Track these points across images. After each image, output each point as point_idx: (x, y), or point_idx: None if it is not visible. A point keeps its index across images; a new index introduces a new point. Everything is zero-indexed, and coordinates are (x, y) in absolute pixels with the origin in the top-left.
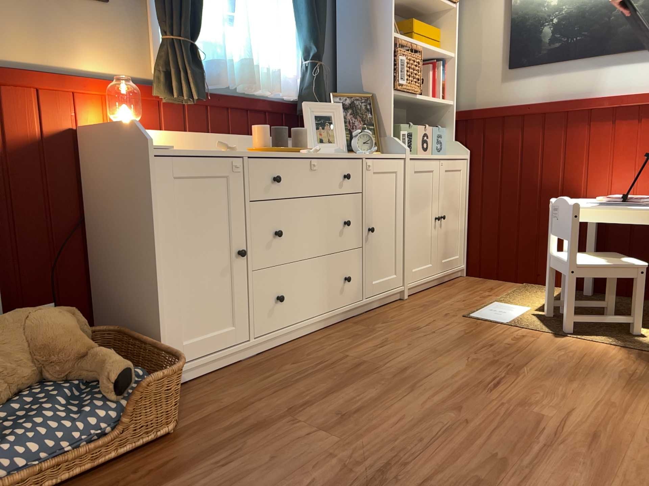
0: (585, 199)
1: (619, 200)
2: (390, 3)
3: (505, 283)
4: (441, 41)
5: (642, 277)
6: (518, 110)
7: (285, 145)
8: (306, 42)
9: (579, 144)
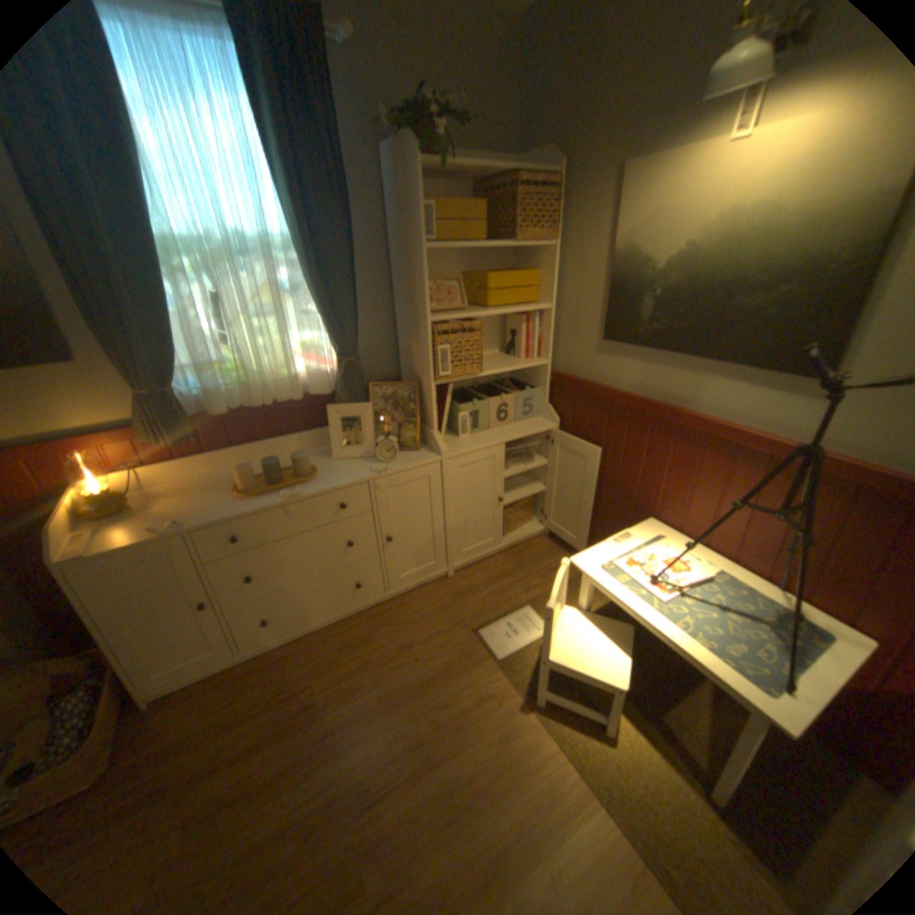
0: (656, 523)
1: (651, 578)
2: (423, 281)
3: None
4: (541, 283)
5: (622, 698)
6: (607, 394)
7: (276, 477)
8: (328, 335)
9: (663, 458)
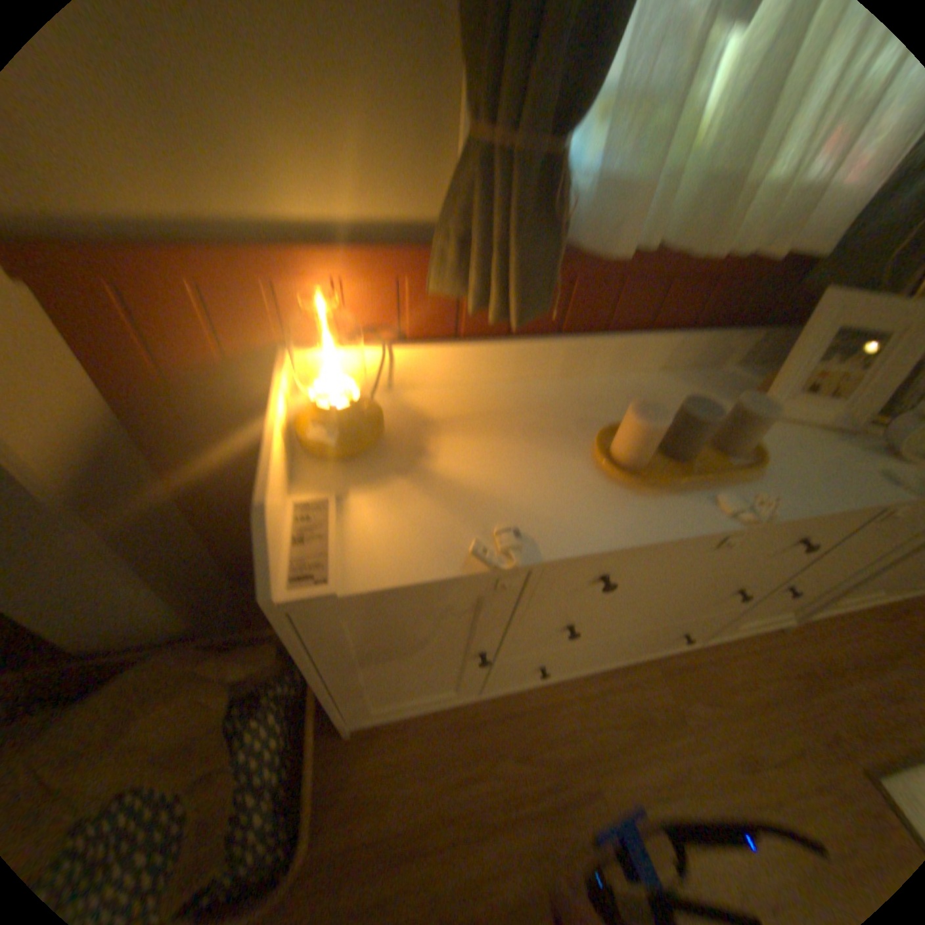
0: None
1: None
2: None
3: None
4: None
5: None
6: None
7: (700, 447)
8: None
9: None
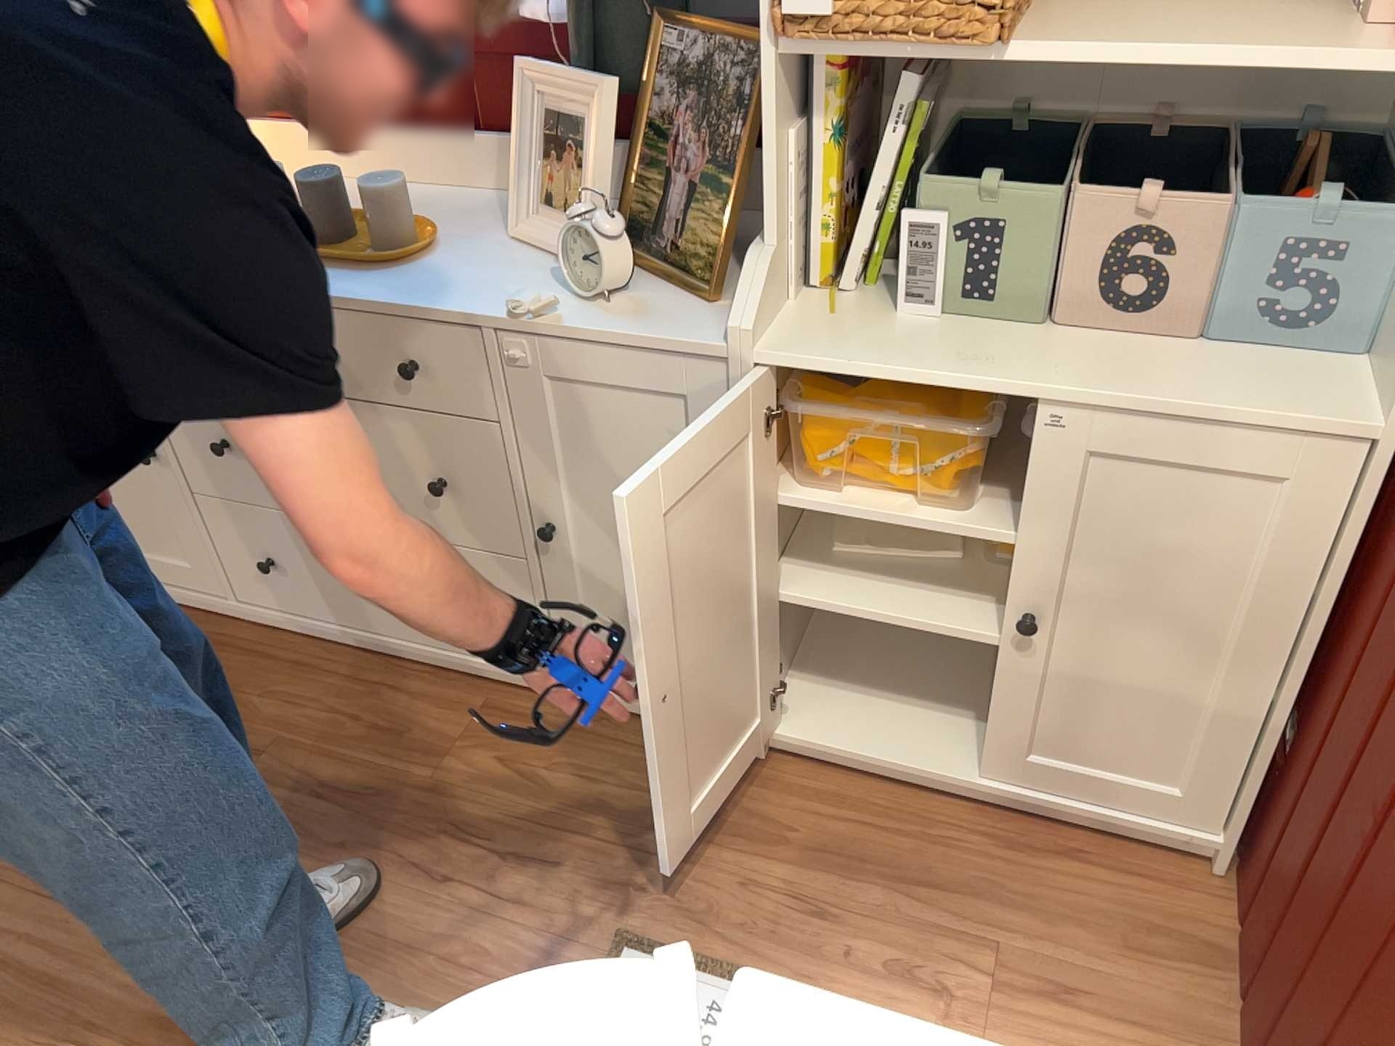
0: None
1: None
2: None
3: (1196, 1031)
4: None
5: None
6: None
7: (333, 234)
8: None
9: None
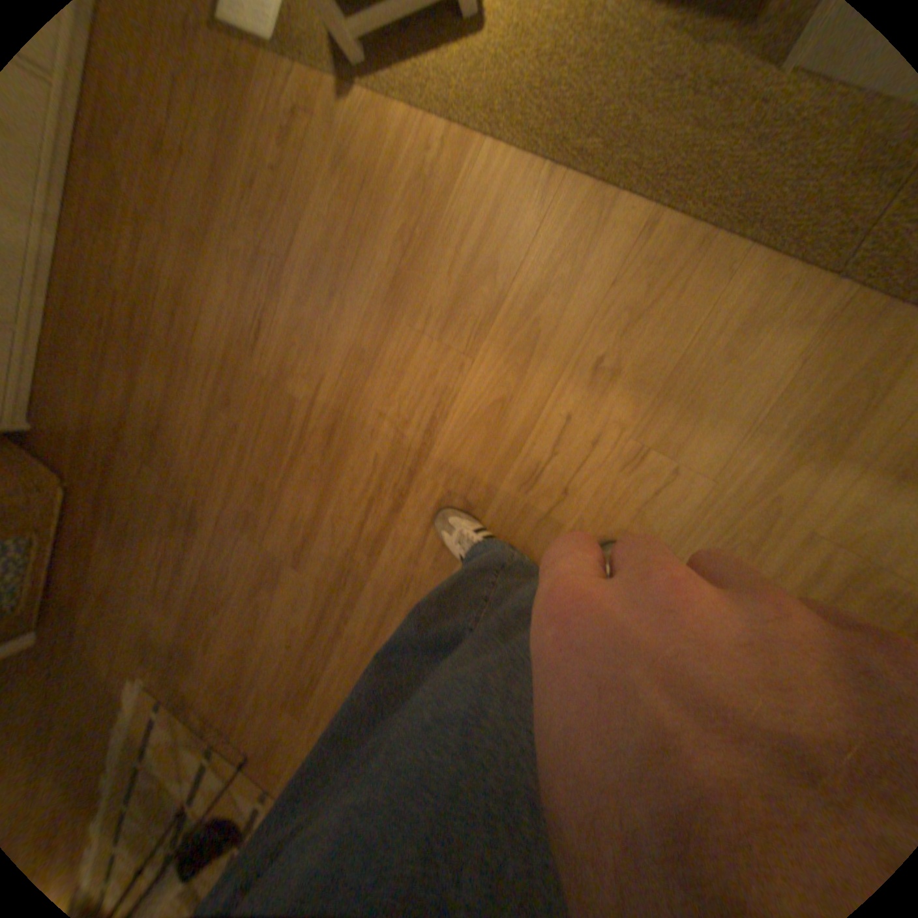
0: None
1: None
2: None
3: None
4: None
5: None
6: None
7: None
8: None
9: None
